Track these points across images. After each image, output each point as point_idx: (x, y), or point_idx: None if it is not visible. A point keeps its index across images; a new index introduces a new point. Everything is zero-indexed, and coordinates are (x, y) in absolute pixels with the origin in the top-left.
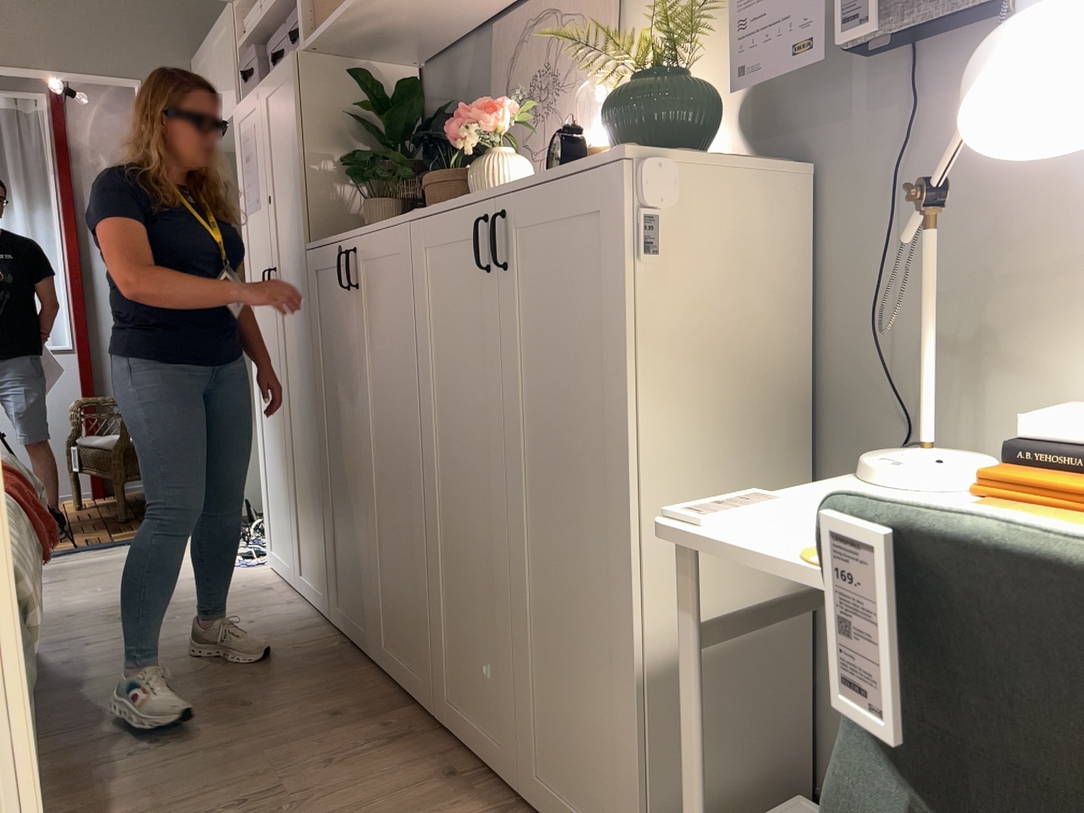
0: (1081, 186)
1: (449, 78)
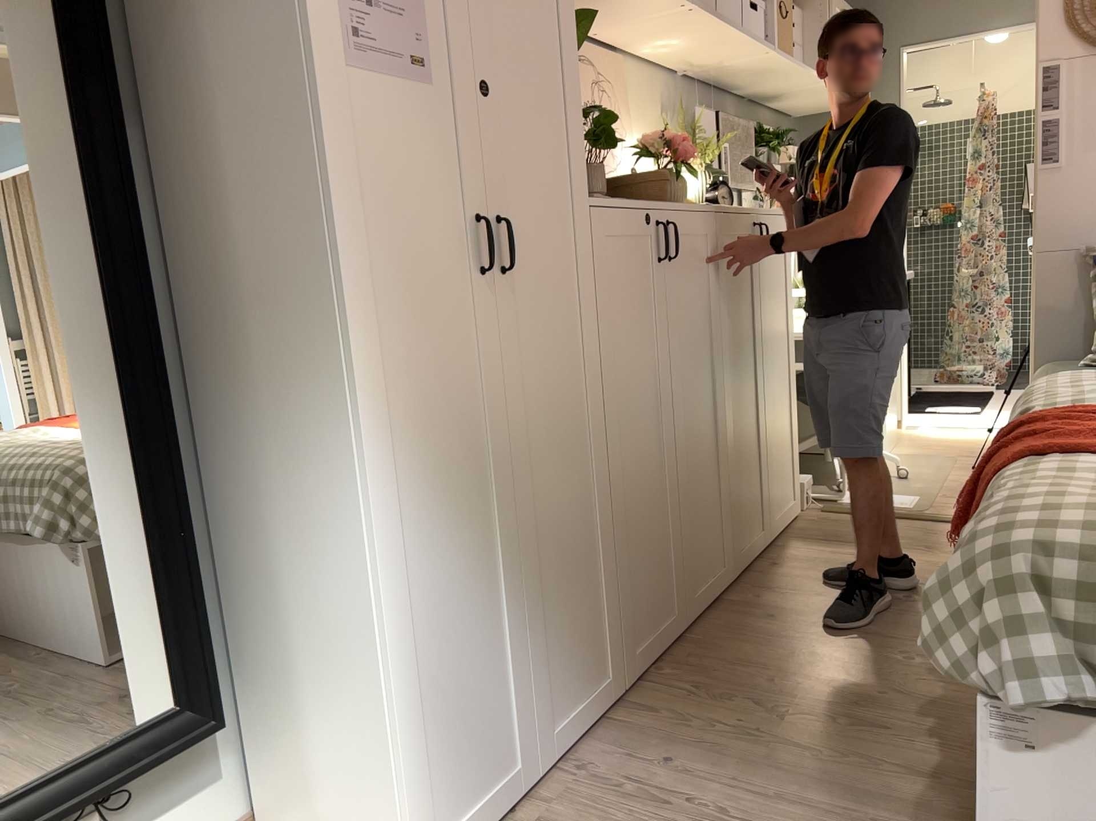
0: None
1: None
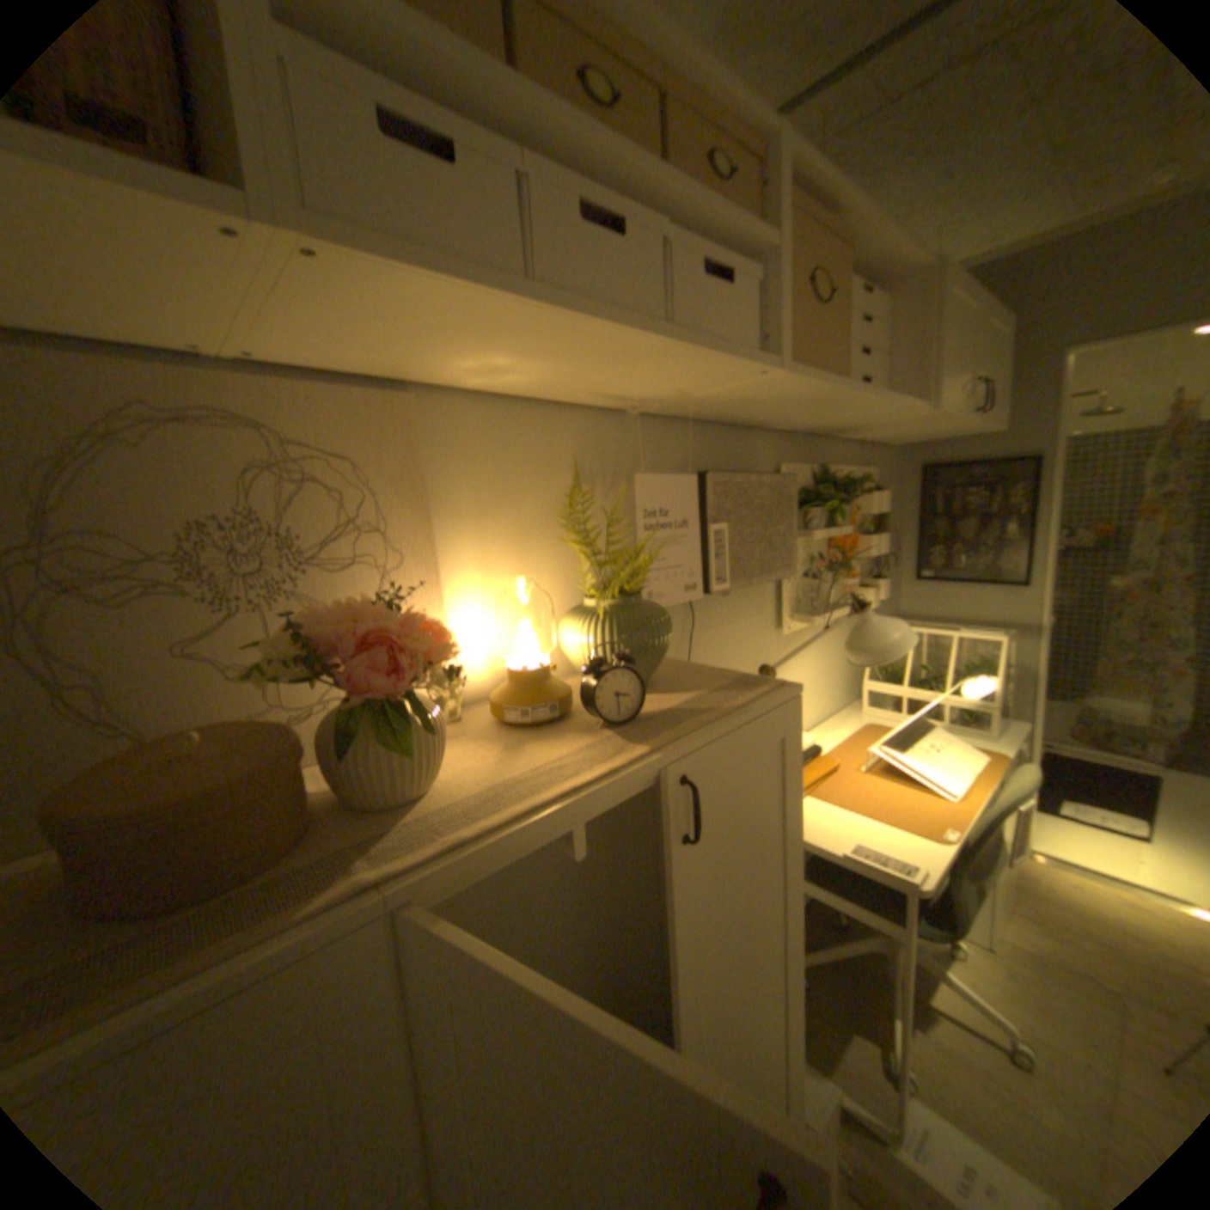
0: (736, 653)
1: None
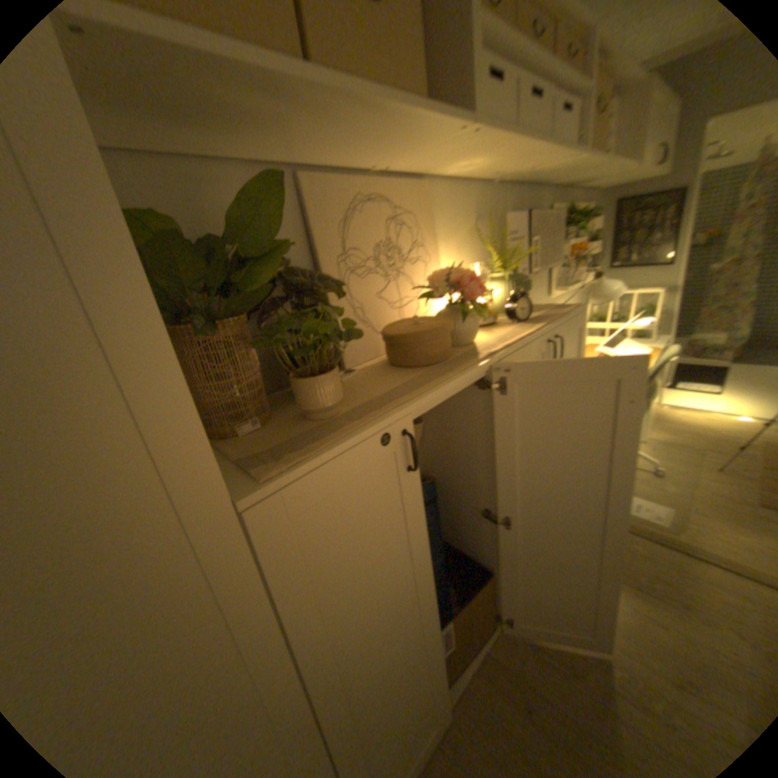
0: None
1: (188, 197)
